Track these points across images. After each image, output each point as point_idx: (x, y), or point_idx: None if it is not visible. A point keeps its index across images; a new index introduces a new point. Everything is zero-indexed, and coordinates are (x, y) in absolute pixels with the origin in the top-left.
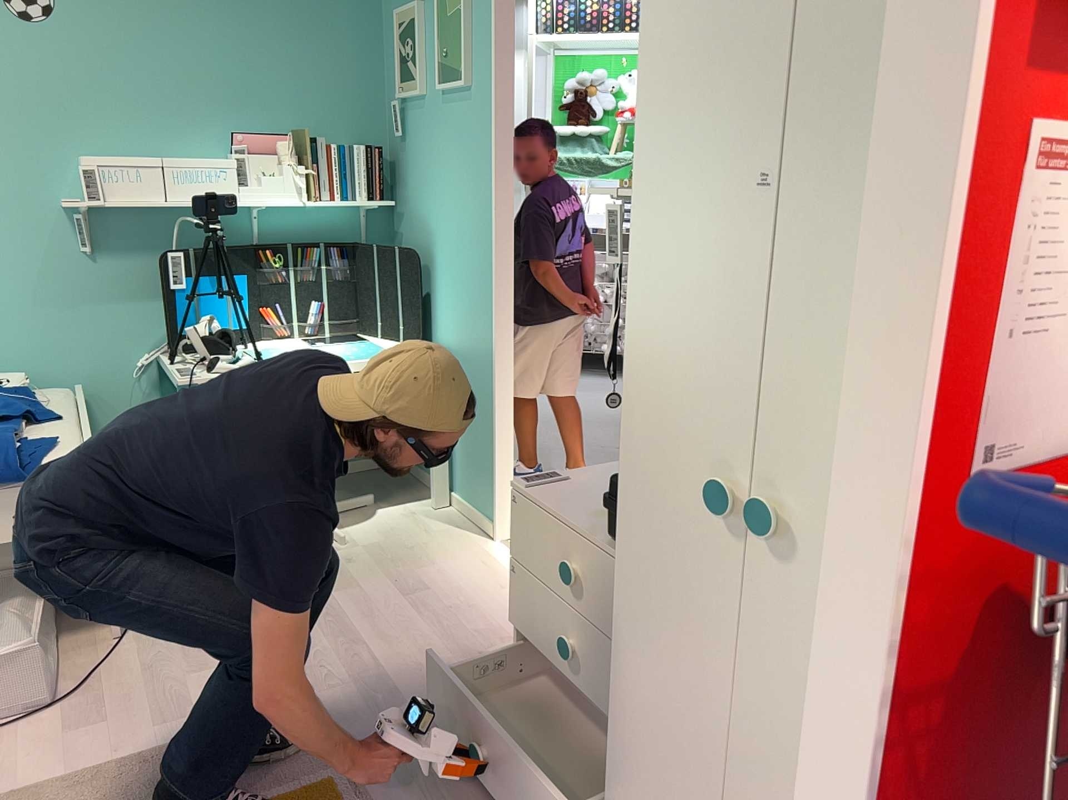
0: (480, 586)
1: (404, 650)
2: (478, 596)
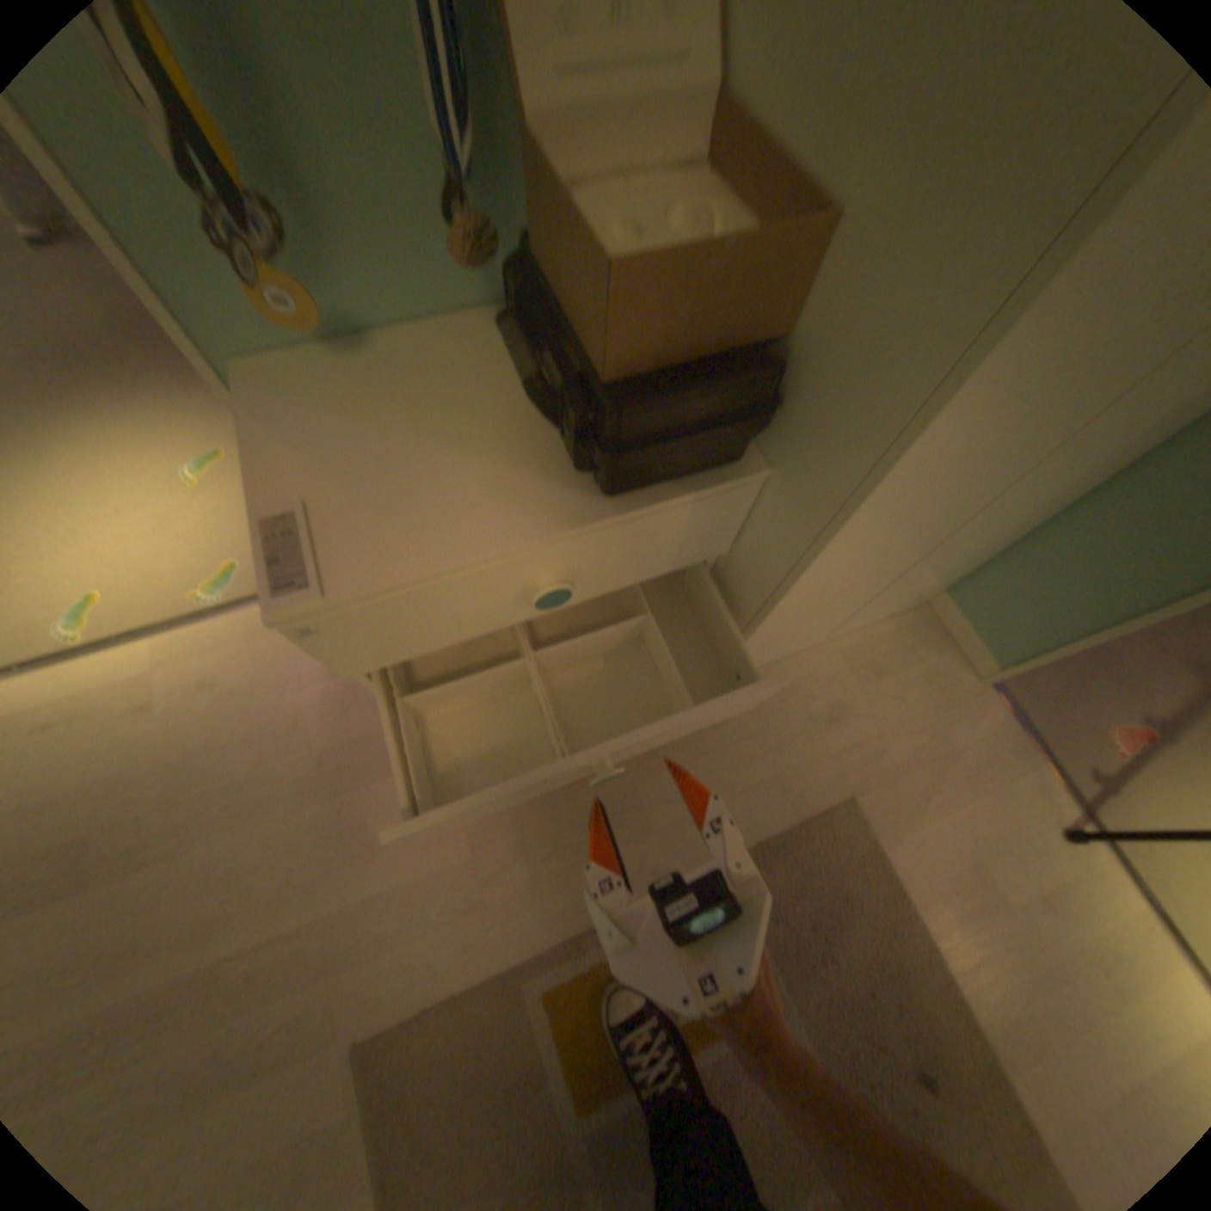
0: (115, 742)
1: (264, 886)
2: (150, 749)
